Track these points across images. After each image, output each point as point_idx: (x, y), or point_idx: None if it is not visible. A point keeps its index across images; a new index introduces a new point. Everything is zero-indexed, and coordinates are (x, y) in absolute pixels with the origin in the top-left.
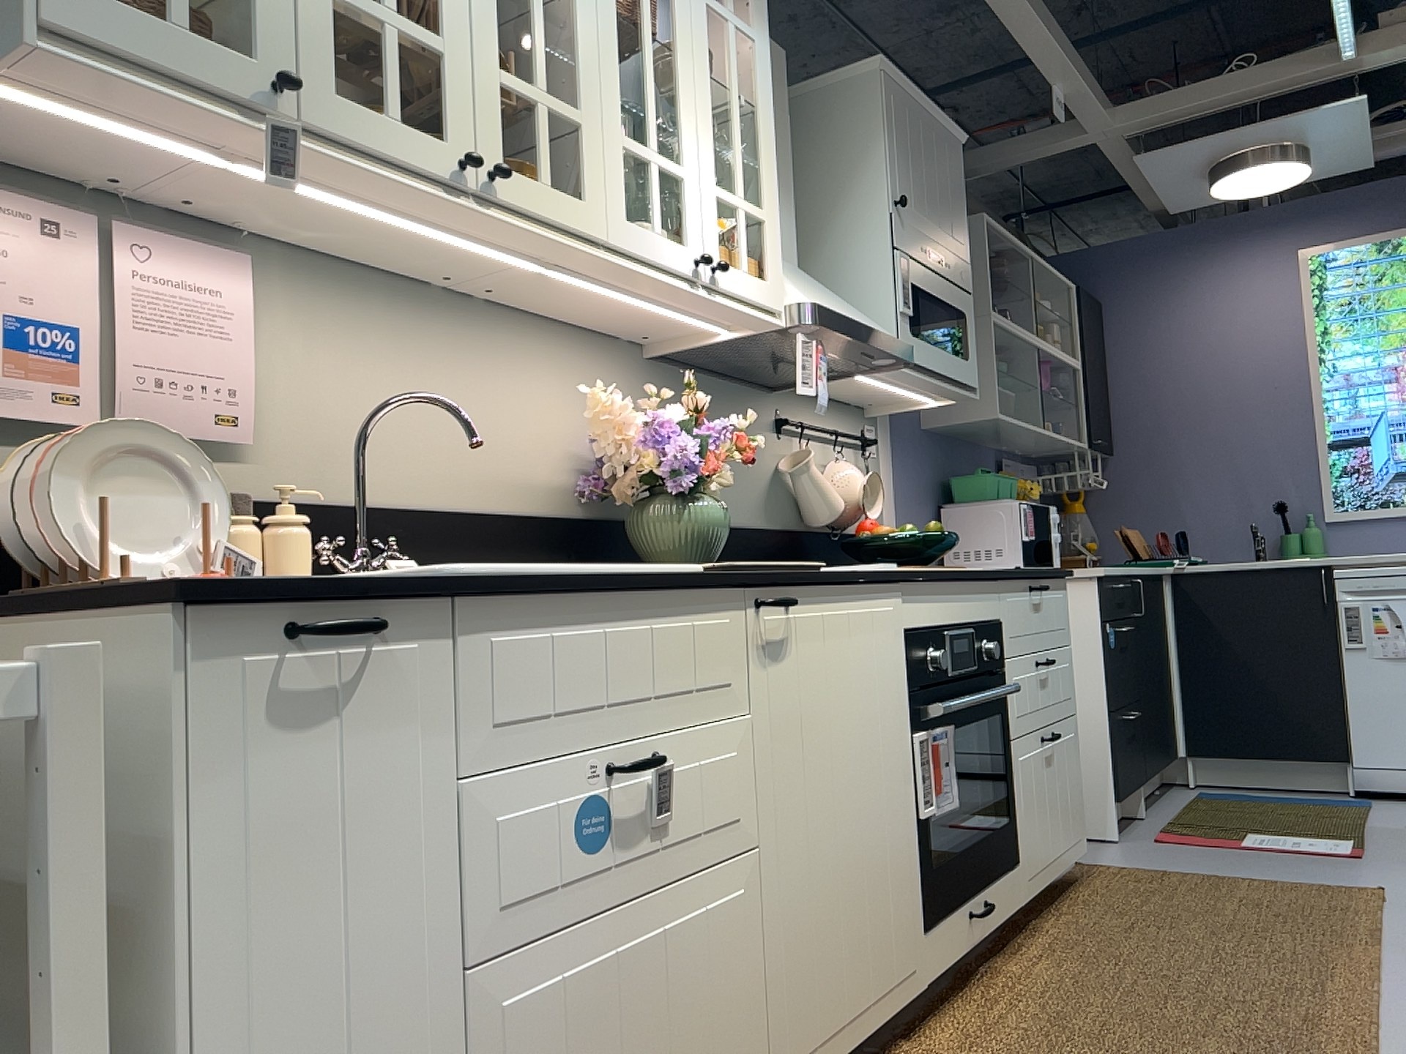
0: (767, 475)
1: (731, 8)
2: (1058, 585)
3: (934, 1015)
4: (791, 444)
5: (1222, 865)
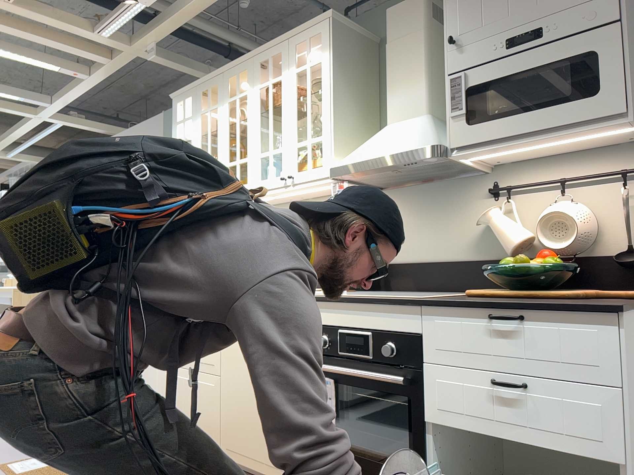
0: (476, 227)
1: (307, 62)
2: (576, 318)
3: None
4: (505, 202)
5: None
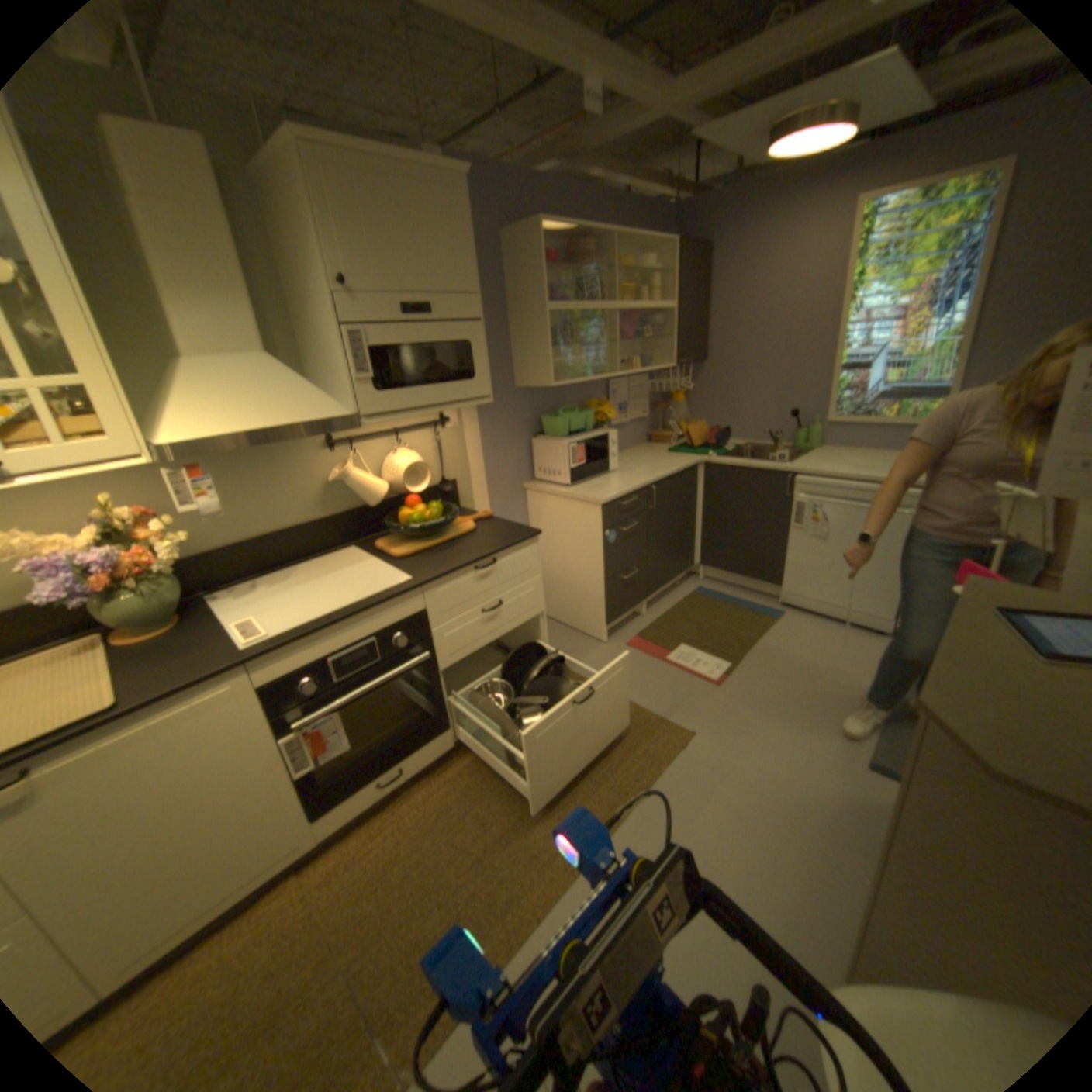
0: (317, 484)
1: None
2: (520, 549)
3: (338, 844)
4: (343, 454)
5: (634, 685)
